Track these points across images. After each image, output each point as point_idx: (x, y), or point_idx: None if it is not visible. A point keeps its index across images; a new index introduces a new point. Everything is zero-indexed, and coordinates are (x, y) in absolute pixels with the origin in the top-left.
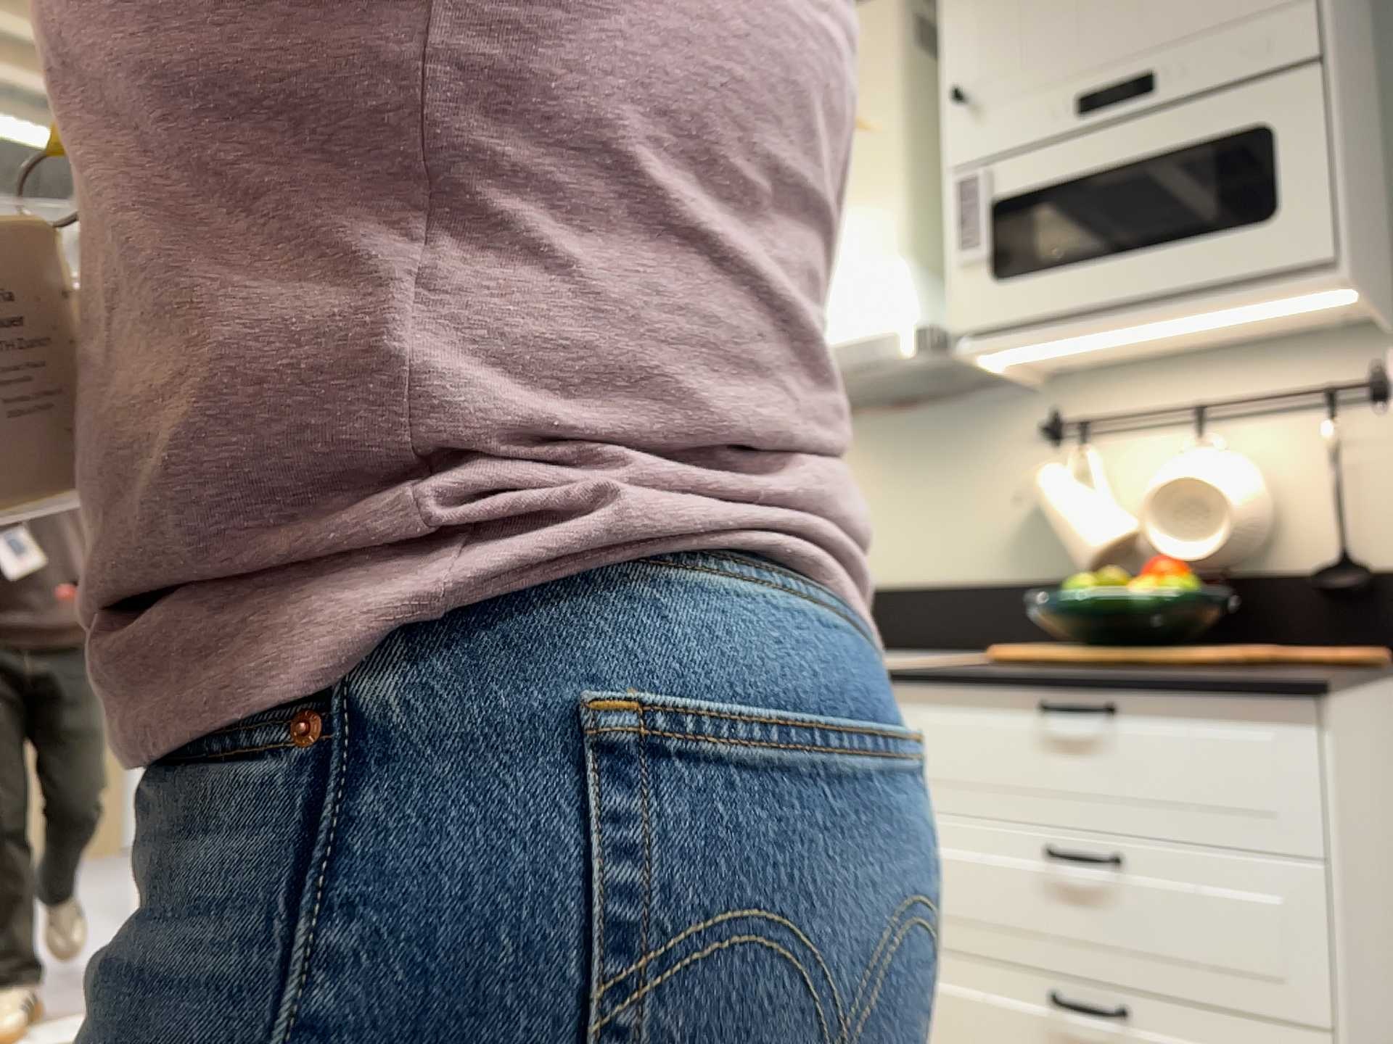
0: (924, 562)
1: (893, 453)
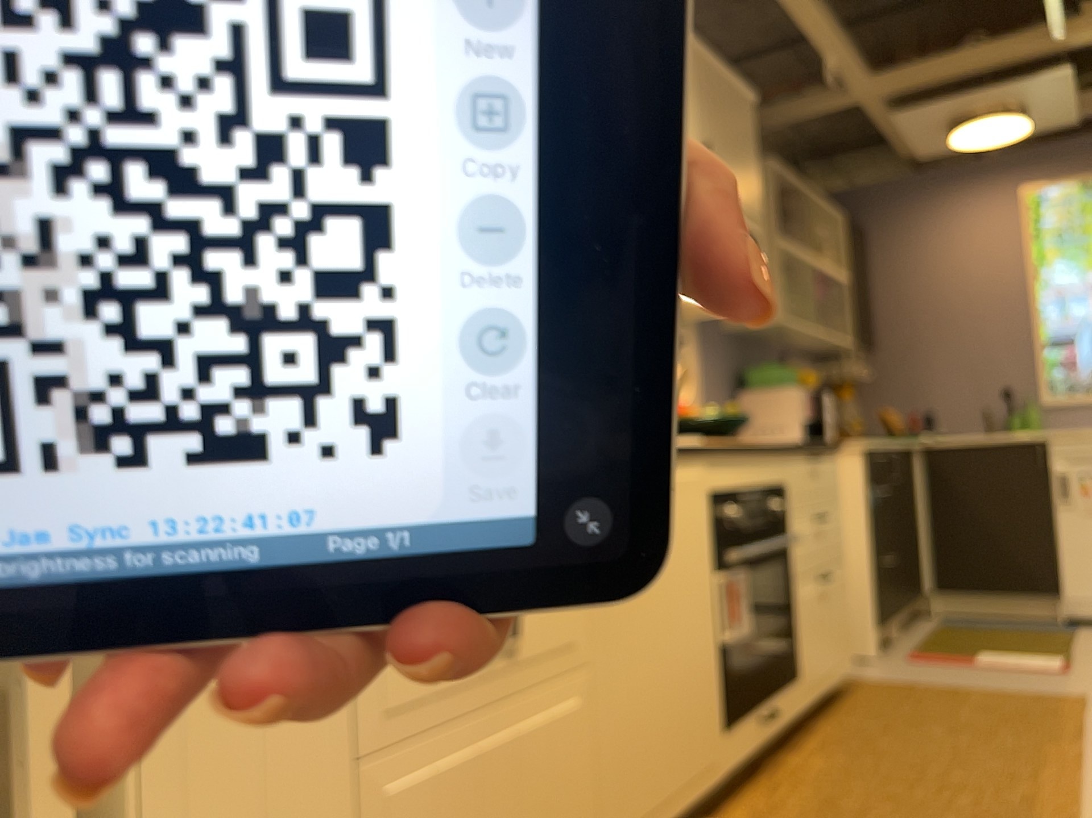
0: None
1: None
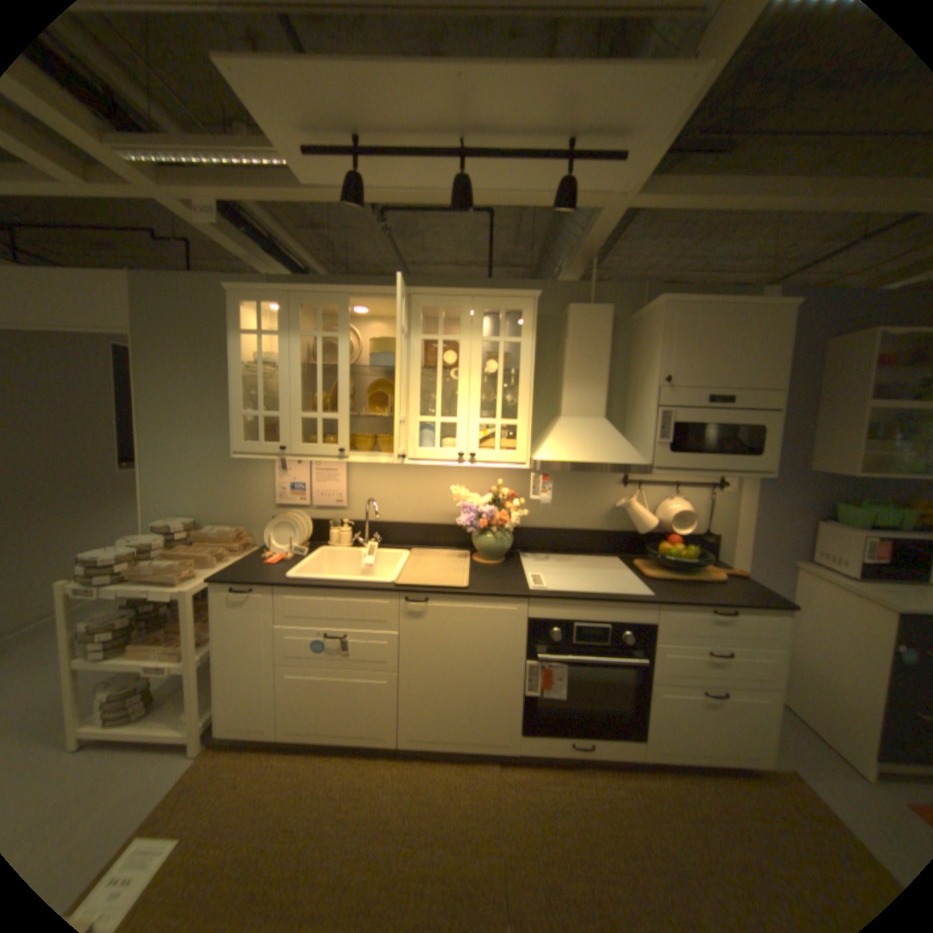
0: (571, 520)
1: (562, 479)
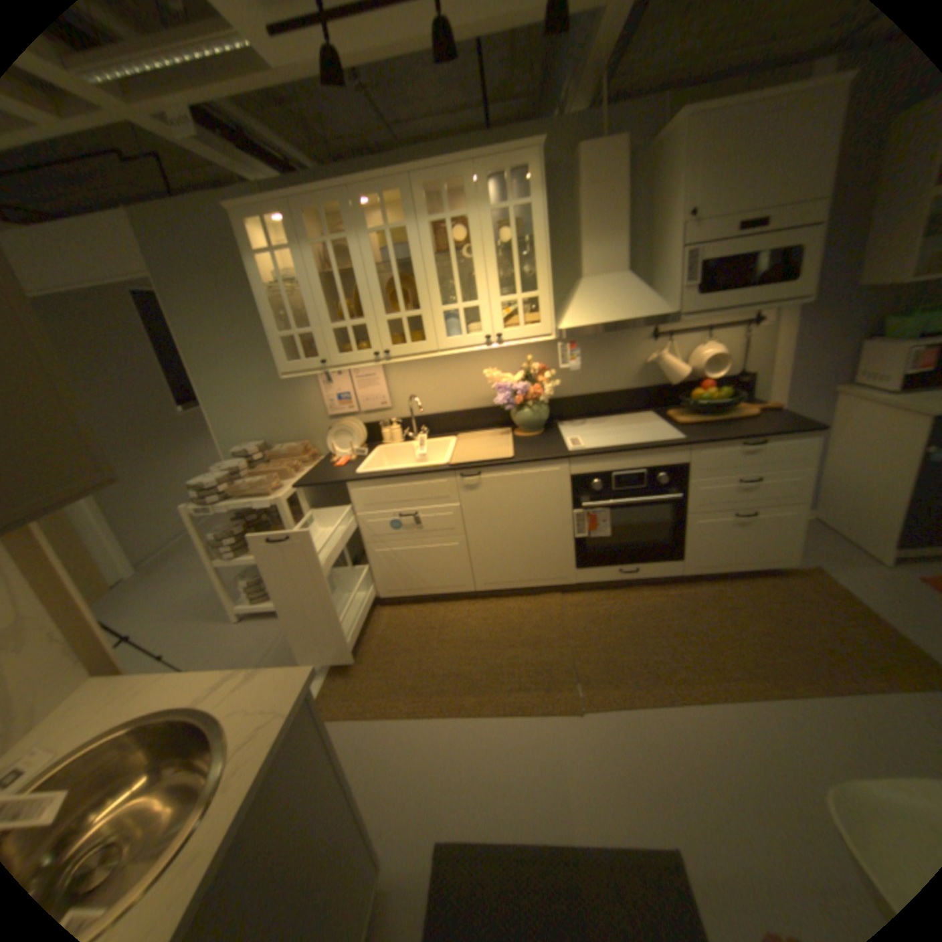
0: (605, 383)
1: (592, 344)
